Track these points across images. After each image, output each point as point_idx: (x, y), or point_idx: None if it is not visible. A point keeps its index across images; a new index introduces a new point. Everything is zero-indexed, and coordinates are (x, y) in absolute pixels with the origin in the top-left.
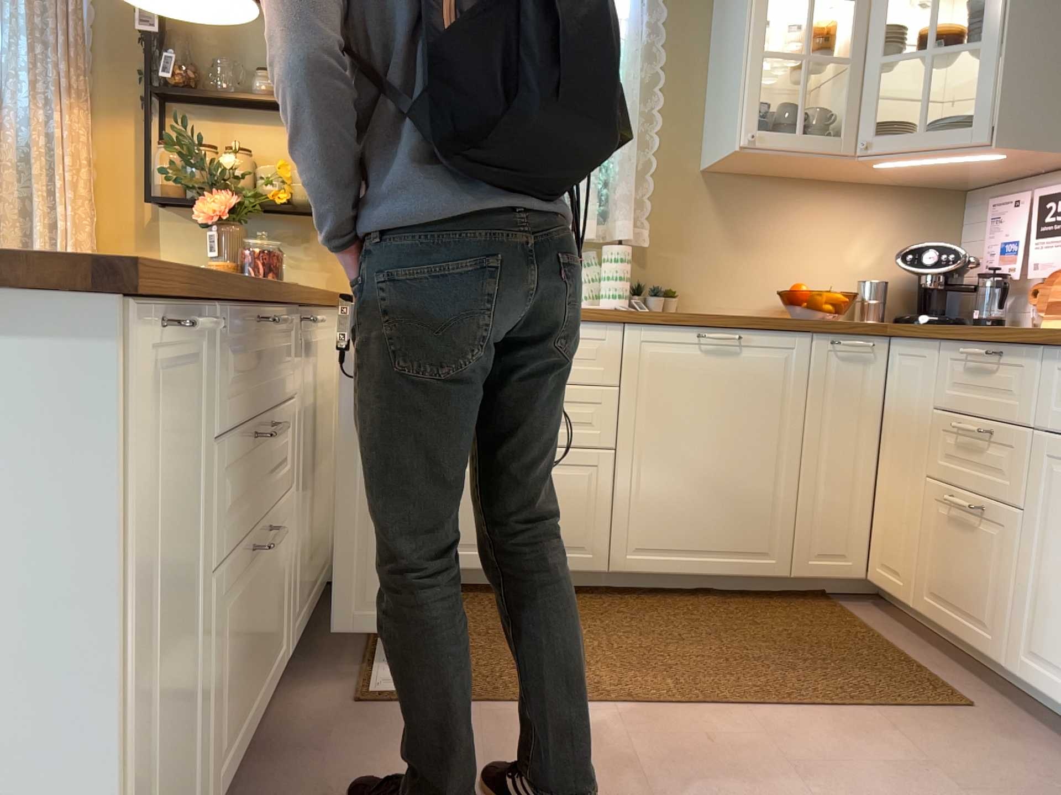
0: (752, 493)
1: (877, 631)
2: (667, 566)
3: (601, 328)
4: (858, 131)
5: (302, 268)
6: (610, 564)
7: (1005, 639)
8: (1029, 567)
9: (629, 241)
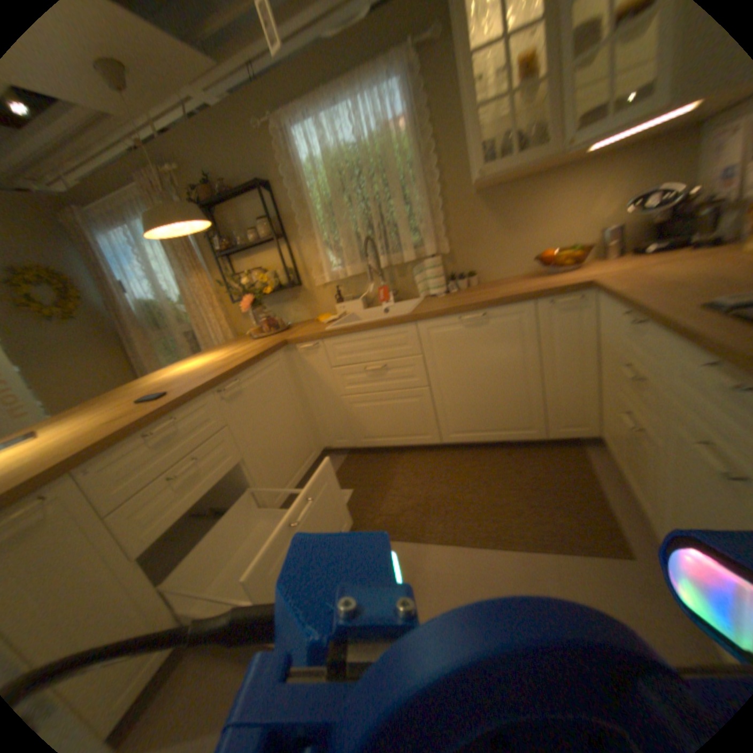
0: (511, 398)
1: (598, 476)
2: (469, 438)
3: (402, 327)
4: (564, 132)
5: (297, 311)
6: (440, 439)
7: (656, 520)
8: (665, 485)
9: (439, 253)
